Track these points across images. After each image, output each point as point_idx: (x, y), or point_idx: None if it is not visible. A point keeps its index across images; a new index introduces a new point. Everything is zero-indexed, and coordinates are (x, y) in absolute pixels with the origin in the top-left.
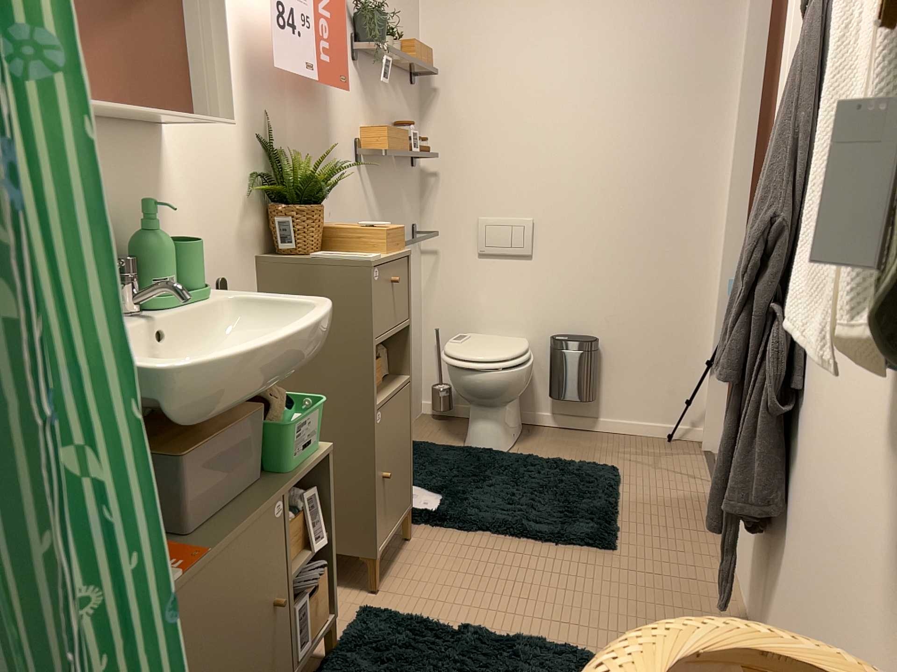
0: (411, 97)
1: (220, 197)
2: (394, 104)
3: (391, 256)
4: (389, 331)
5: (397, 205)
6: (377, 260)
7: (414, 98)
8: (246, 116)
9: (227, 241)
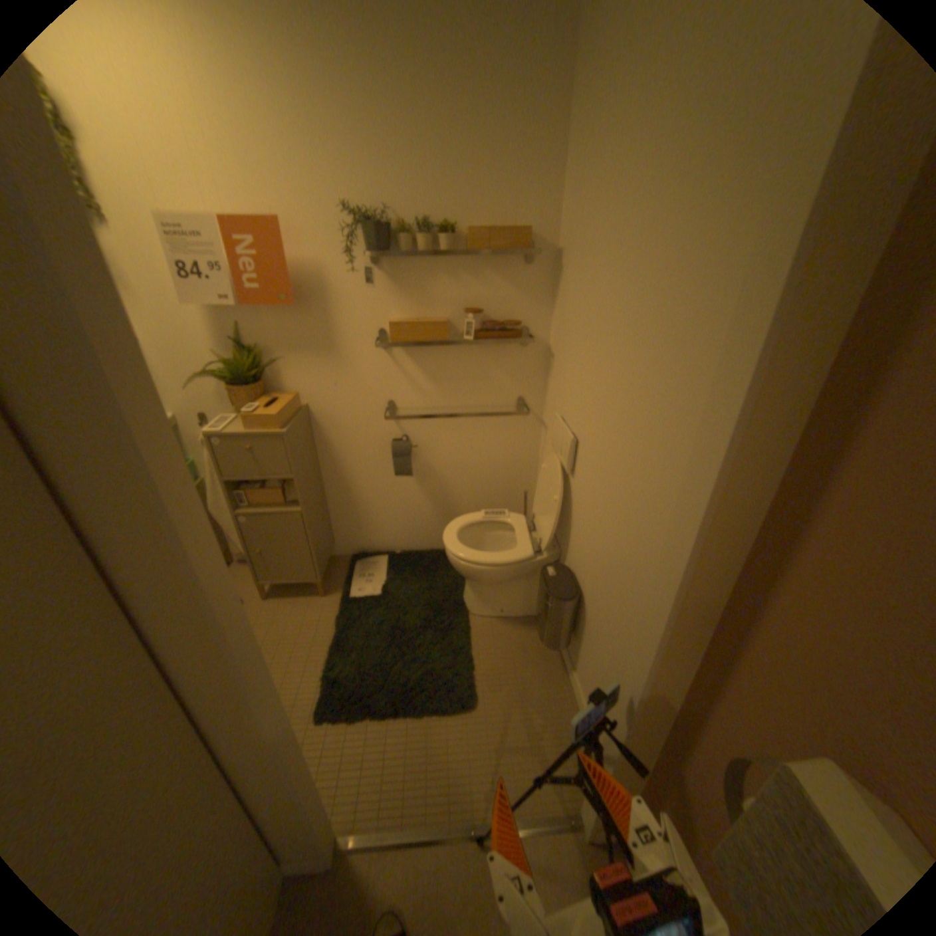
0: (524, 271)
1: (183, 374)
2: (472, 285)
3: (243, 433)
4: (249, 477)
5: (472, 378)
6: (214, 434)
7: (536, 271)
8: (209, 326)
9: (202, 395)
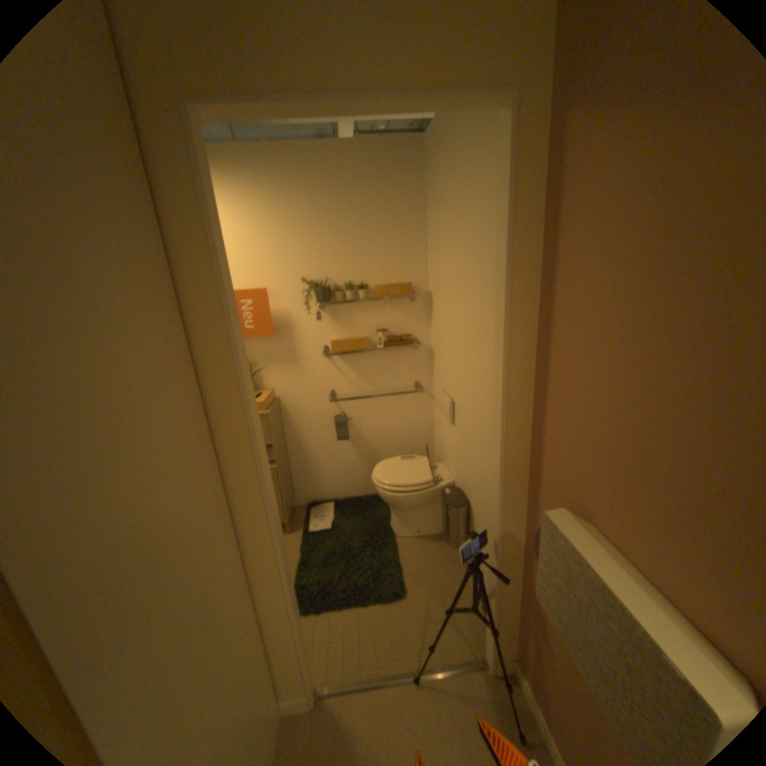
0: (410, 307)
1: None
2: (379, 317)
3: None
4: None
5: (384, 372)
6: None
7: (417, 306)
8: None
9: None
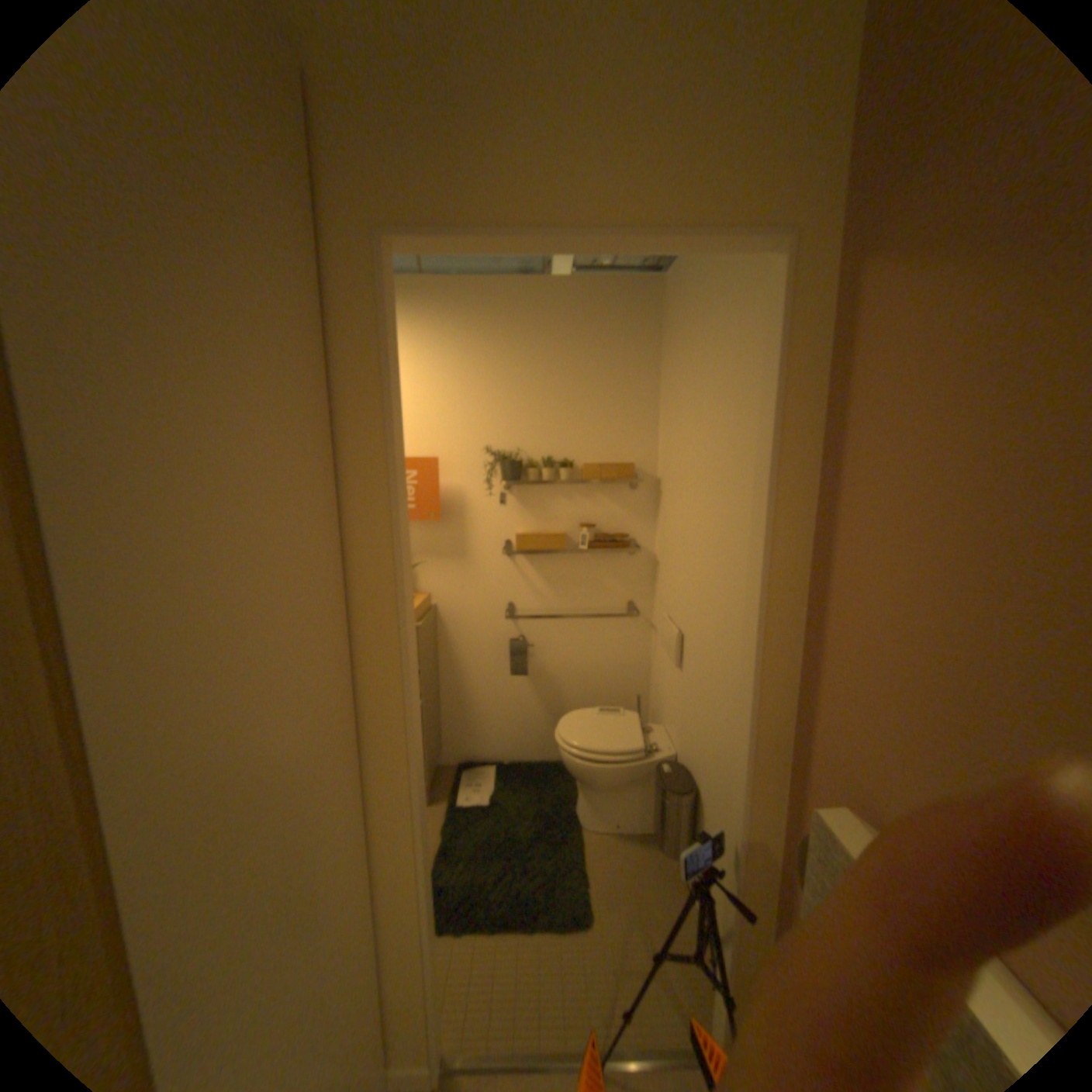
0: (630, 496)
1: None
2: (587, 506)
3: None
4: None
5: (586, 583)
6: None
7: (640, 496)
8: None
9: None
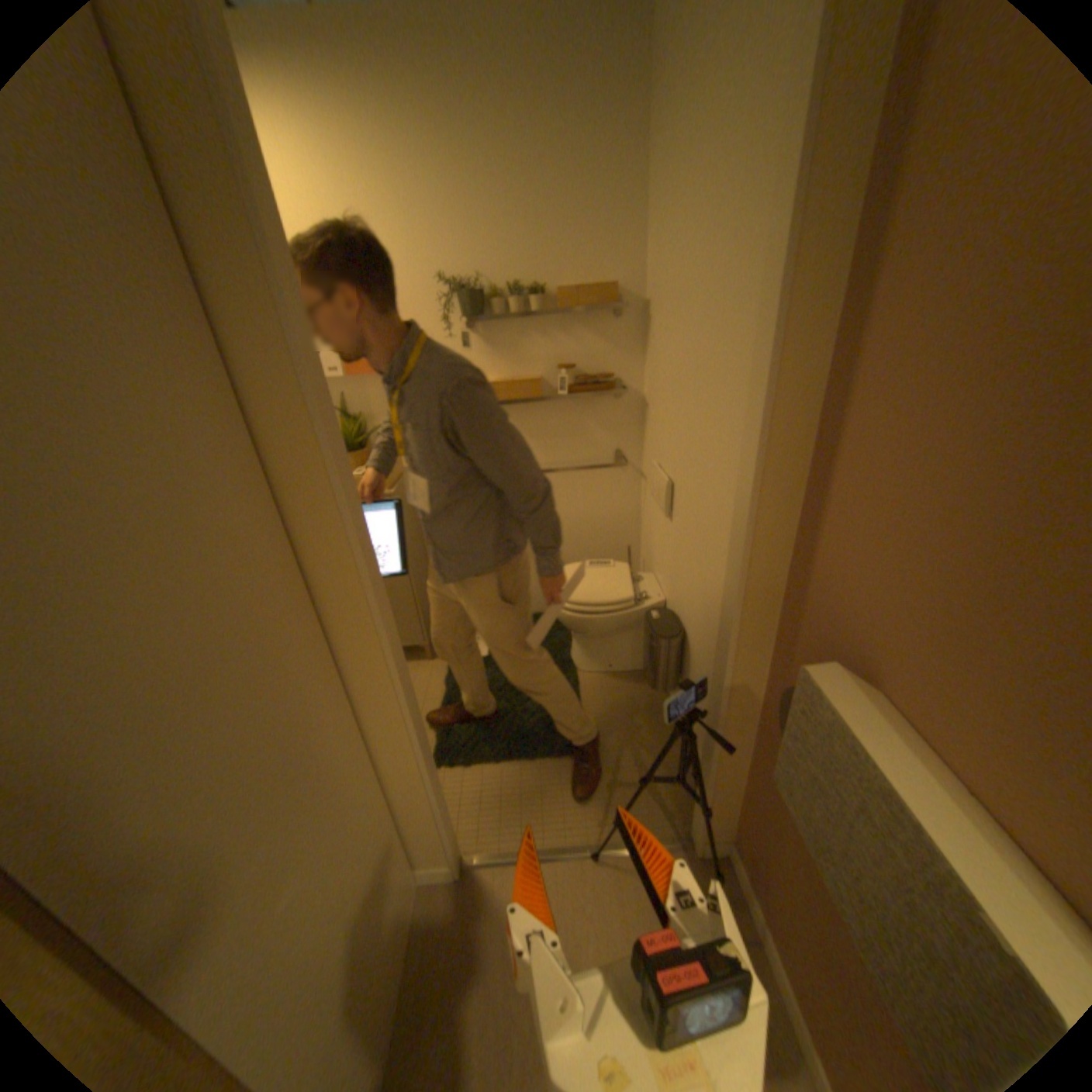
0: (613, 324)
1: None
2: (563, 341)
3: None
4: None
5: (568, 433)
6: None
7: (625, 323)
8: None
9: None
